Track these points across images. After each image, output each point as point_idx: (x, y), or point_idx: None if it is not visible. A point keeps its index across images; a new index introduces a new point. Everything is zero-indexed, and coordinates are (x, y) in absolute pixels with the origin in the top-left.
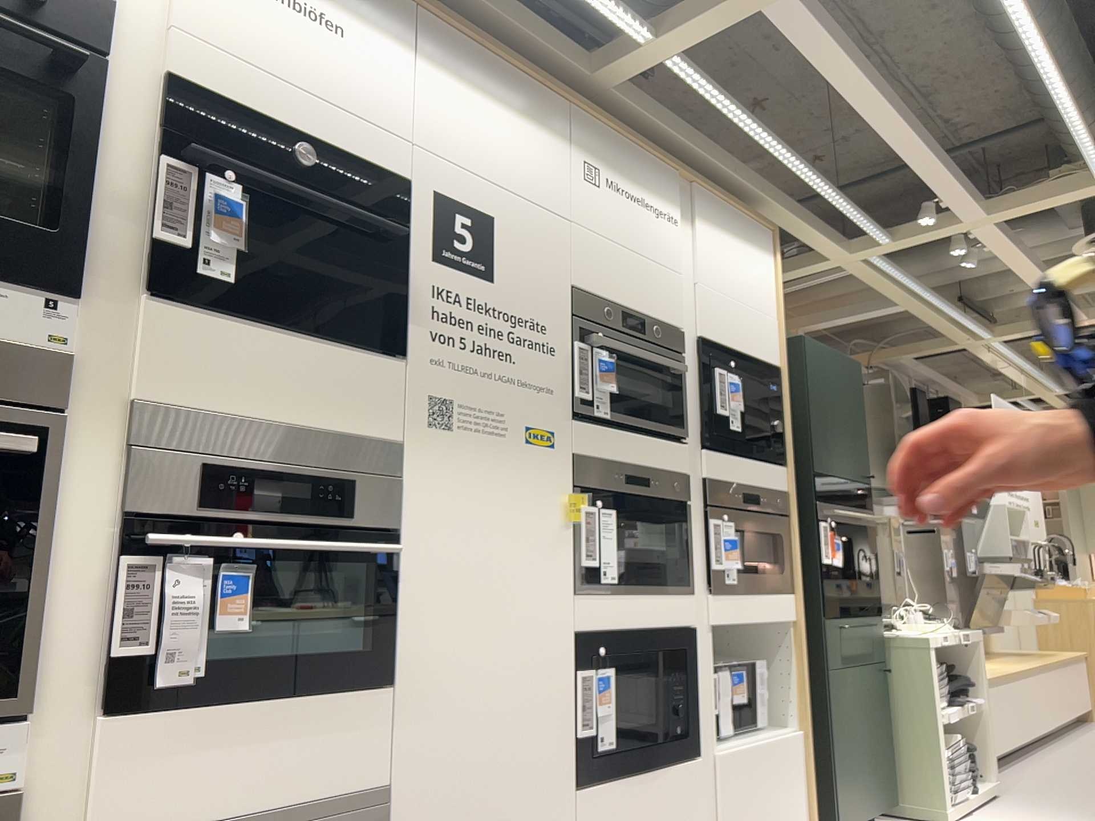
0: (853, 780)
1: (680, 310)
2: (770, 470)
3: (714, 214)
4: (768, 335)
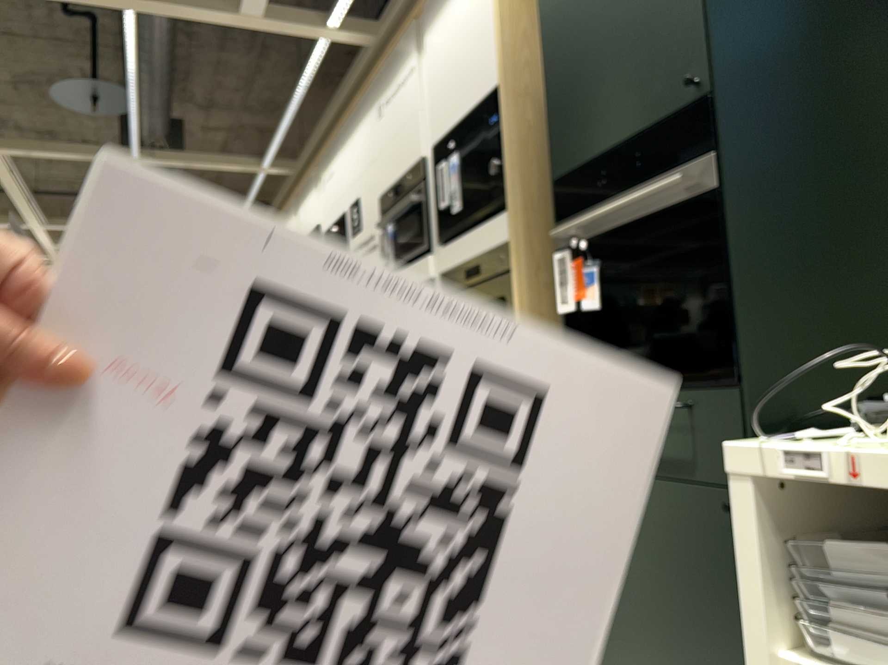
0: (632, 653)
1: (421, 141)
2: (494, 226)
3: (437, 4)
4: (490, 57)
